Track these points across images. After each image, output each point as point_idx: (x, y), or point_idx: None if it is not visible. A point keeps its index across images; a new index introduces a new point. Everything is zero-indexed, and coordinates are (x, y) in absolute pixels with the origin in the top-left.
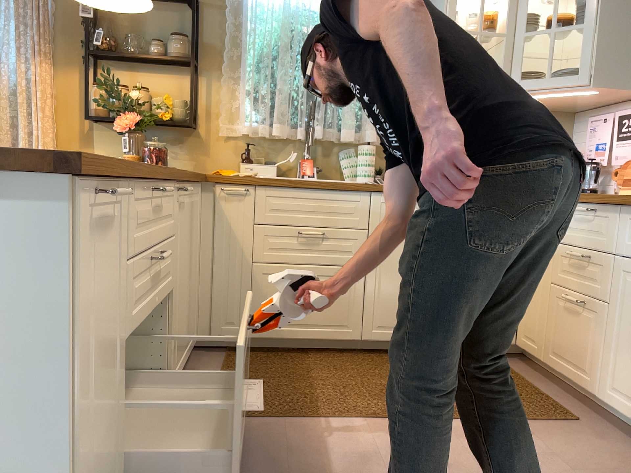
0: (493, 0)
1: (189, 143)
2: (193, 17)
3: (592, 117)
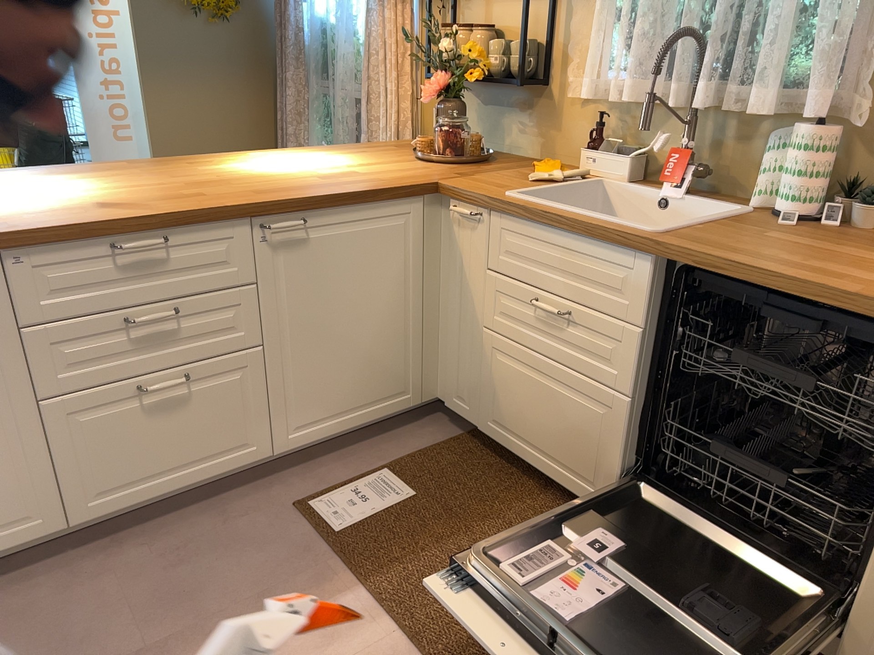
0: None
1: (536, 109)
2: None
3: None
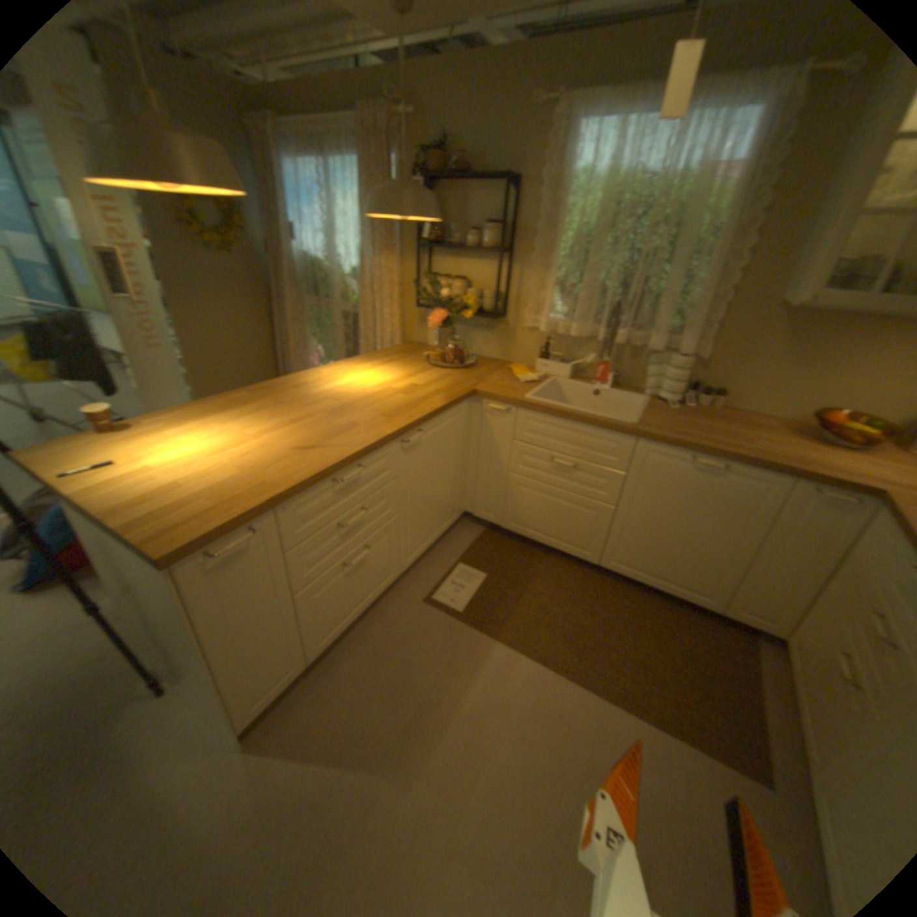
0: None
1: (498, 330)
2: (512, 193)
3: None
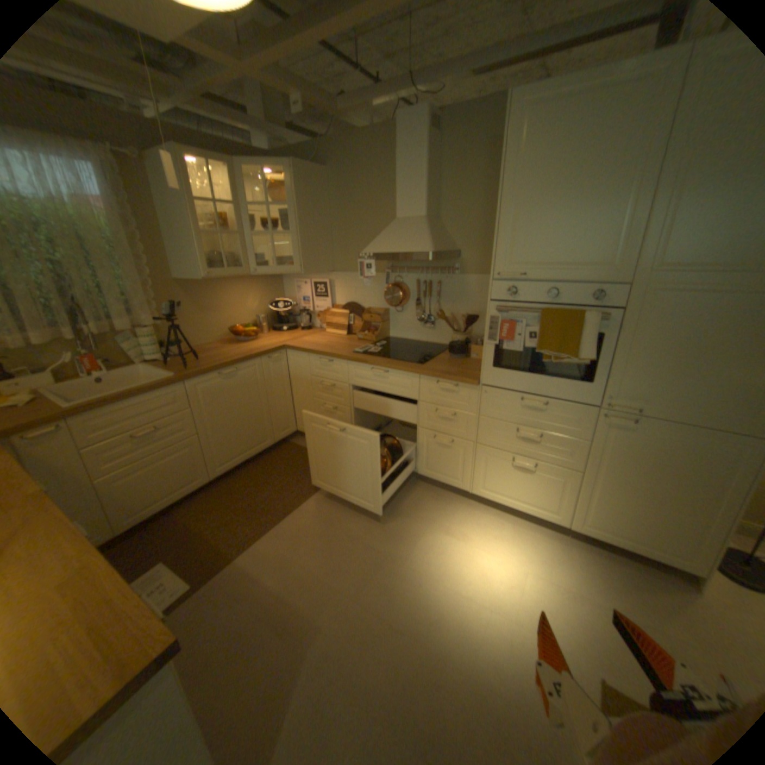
0: (214, 198)
1: None
2: None
3: (295, 278)
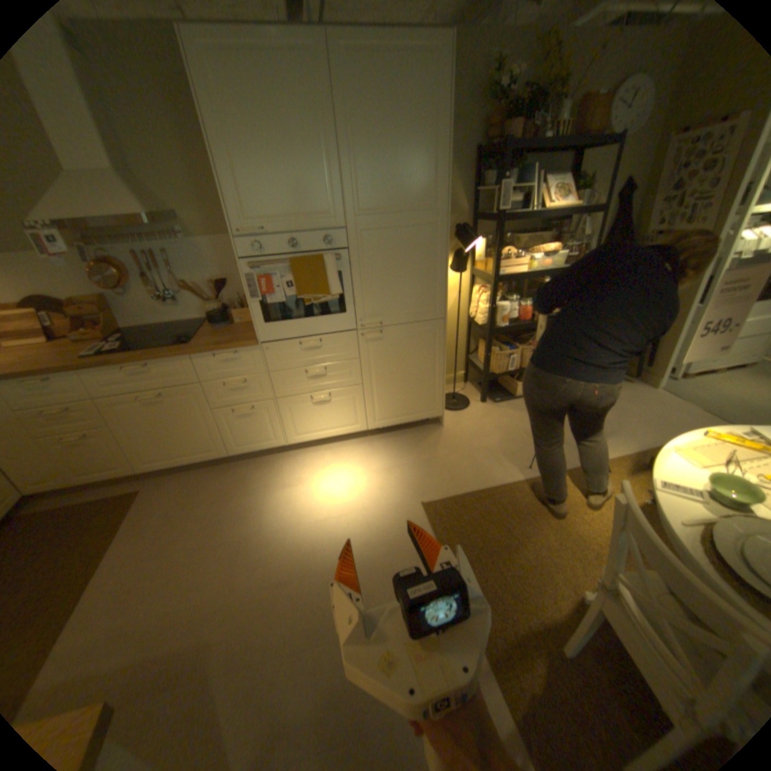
0: None
1: None
2: None
3: None
